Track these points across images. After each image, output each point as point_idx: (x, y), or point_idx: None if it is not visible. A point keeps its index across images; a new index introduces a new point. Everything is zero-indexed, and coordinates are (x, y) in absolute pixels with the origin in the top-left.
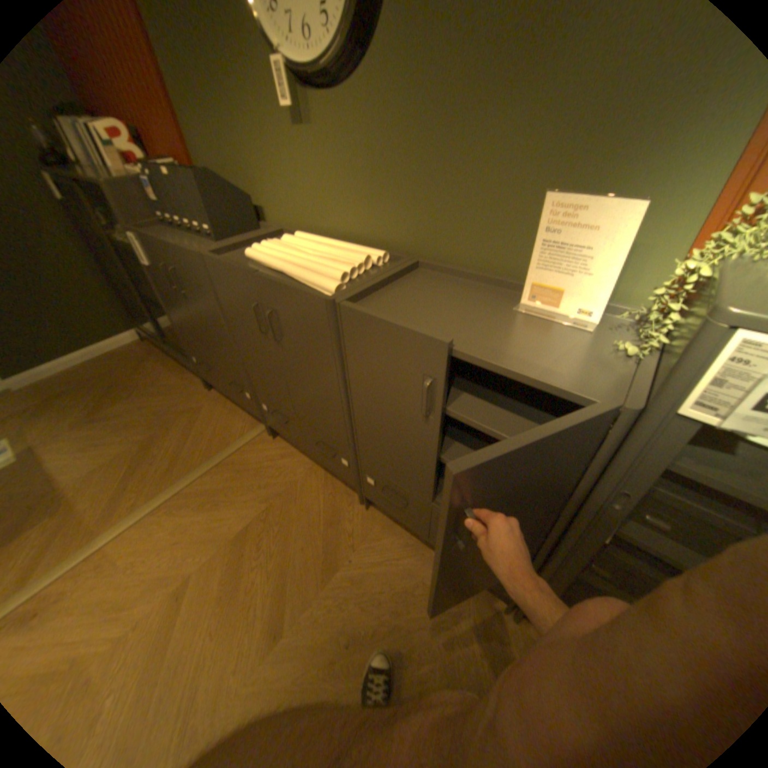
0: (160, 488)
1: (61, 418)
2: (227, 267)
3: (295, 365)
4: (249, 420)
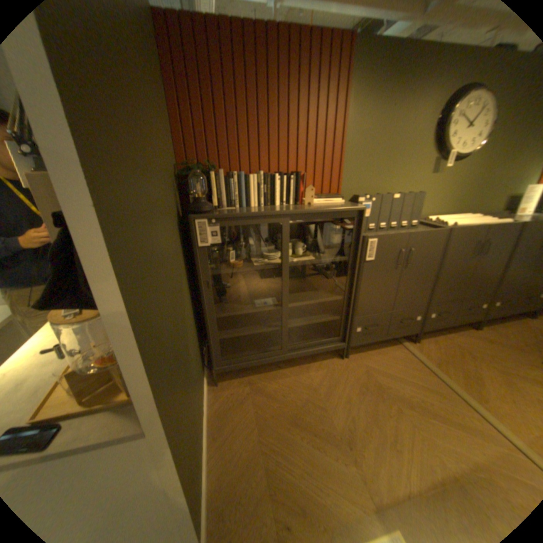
0: (461, 404)
1: (329, 478)
2: (472, 229)
3: (486, 264)
4: (395, 348)
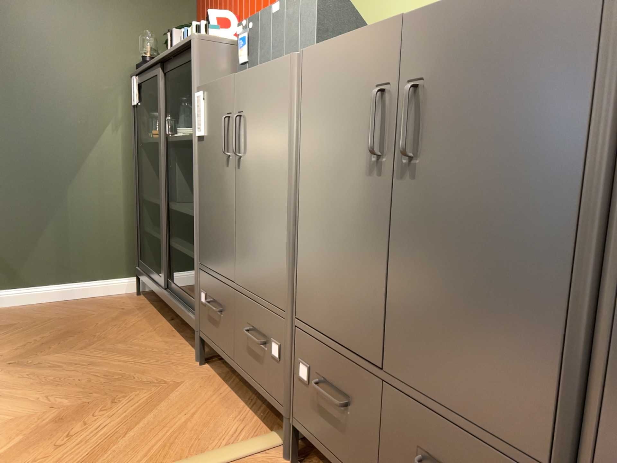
0: None
1: None
2: (342, 45)
3: (434, 211)
4: (251, 423)
